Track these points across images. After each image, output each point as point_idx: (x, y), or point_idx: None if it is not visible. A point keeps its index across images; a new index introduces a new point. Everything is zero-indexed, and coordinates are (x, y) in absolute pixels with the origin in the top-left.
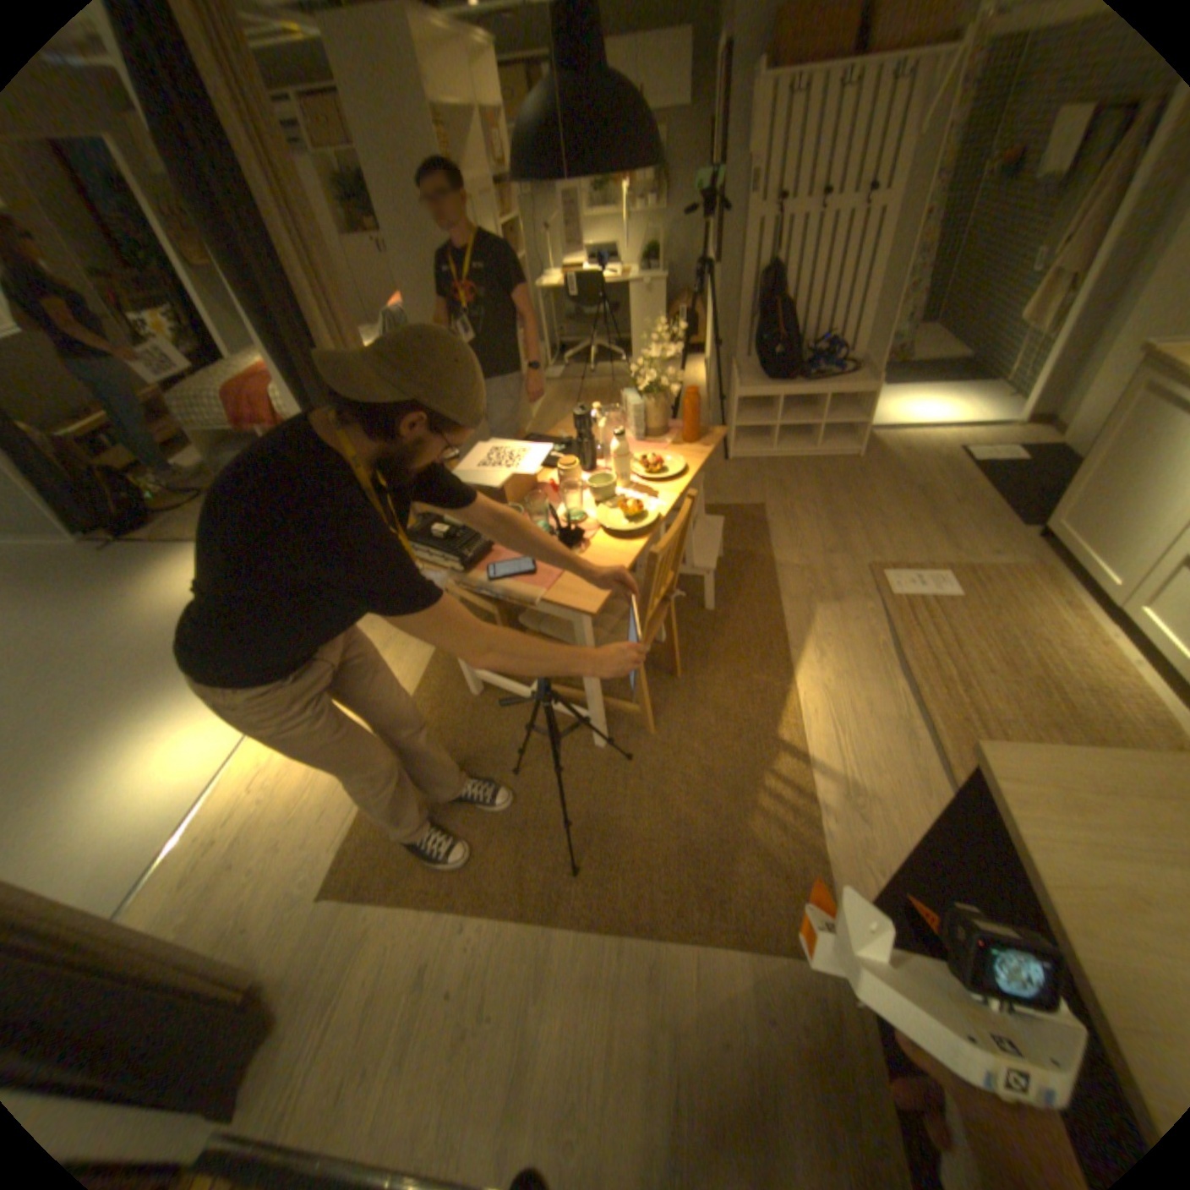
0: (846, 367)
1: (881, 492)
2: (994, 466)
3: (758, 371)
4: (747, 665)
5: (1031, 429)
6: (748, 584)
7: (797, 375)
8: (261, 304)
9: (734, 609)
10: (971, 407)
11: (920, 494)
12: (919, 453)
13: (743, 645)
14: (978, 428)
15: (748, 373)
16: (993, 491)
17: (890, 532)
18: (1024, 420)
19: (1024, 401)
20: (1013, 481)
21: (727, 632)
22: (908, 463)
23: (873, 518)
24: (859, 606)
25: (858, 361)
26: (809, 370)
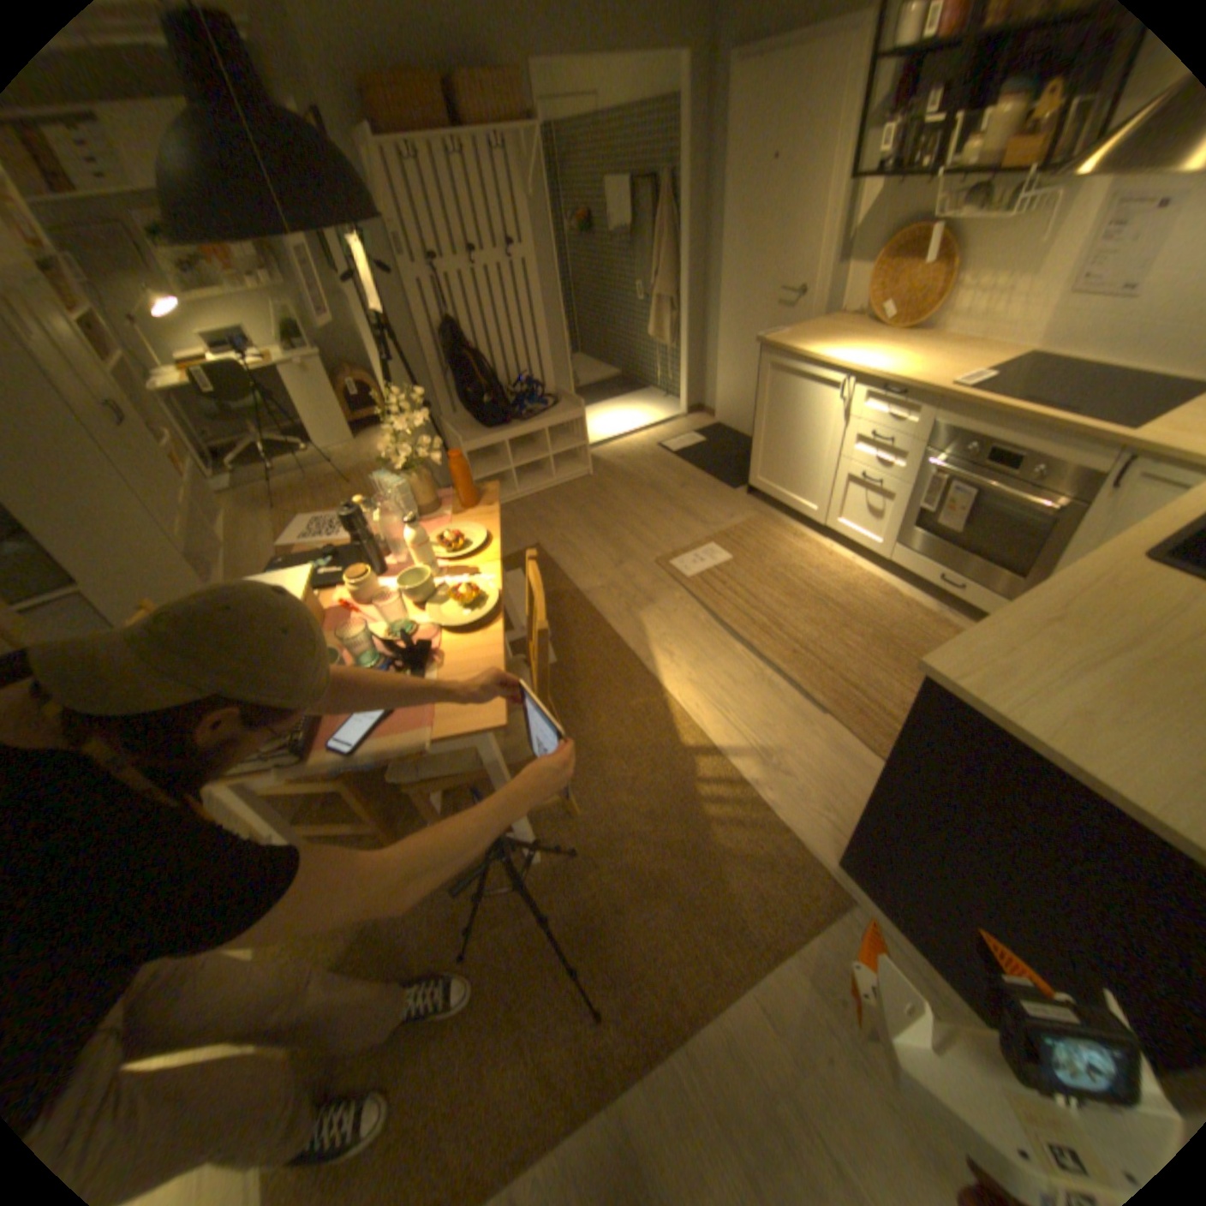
0: (546, 401)
1: (624, 498)
2: (687, 452)
3: (471, 423)
4: (617, 695)
5: (692, 418)
6: (571, 621)
7: (509, 417)
8: None
9: (574, 650)
10: (644, 412)
11: (653, 490)
12: (632, 458)
13: (602, 679)
14: (658, 426)
15: (463, 427)
16: (698, 471)
17: (652, 528)
18: (684, 413)
19: (675, 399)
20: (705, 460)
21: (581, 674)
22: (628, 469)
23: (632, 522)
24: (669, 599)
25: (553, 394)
26: (517, 411)
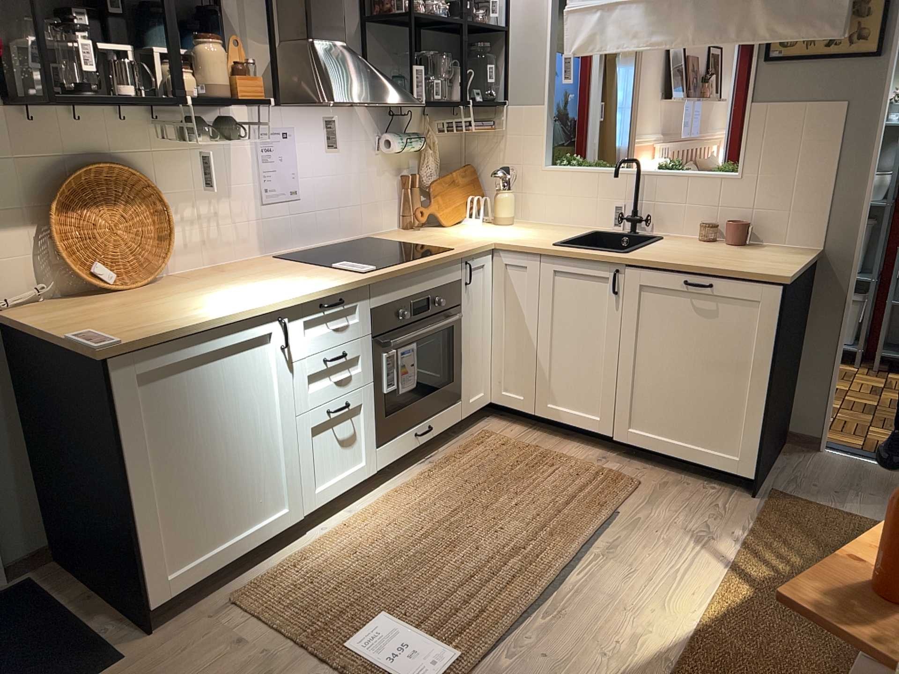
0: None
1: None
2: None
3: None
4: (756, 671)
5: None
6: None
7: None
8: None
9: None
10: None
11: None
12: None
13: None
14: None
15: None
16: None
17: None
18: None
19: None
20: None
21: None
22: None
23: None
24: (520, 671)
25: None
26: None
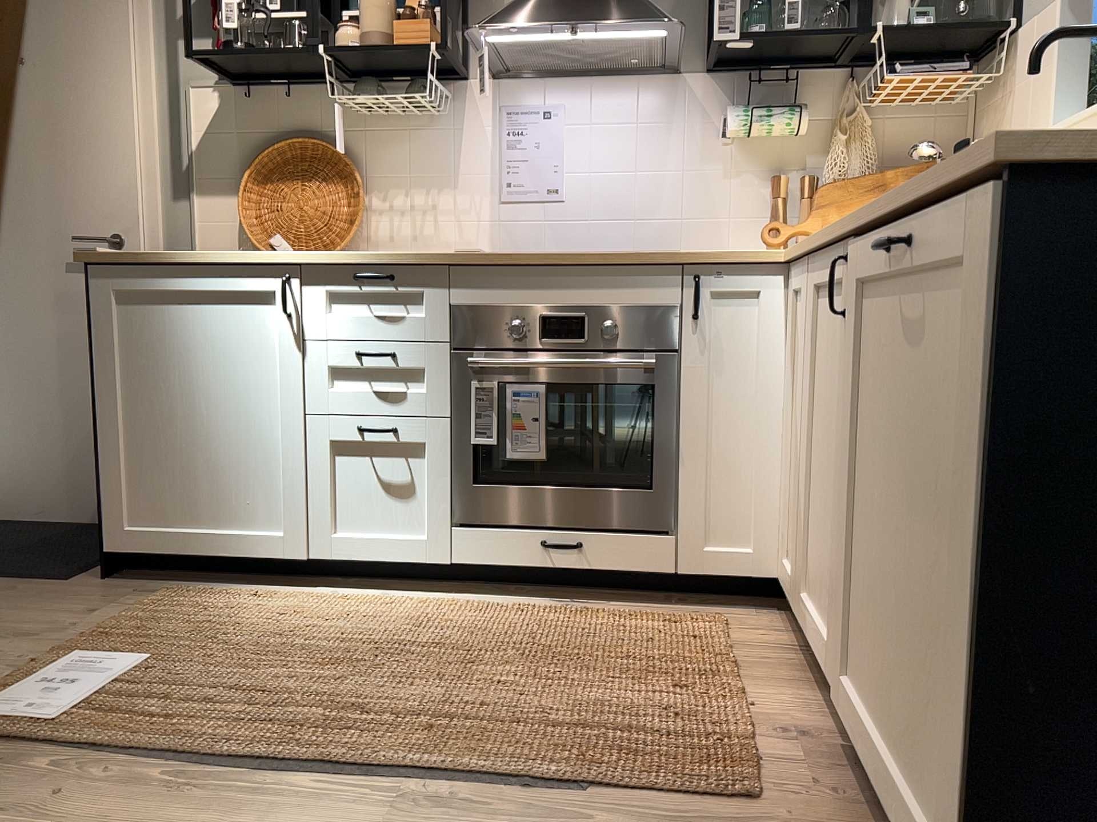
0: None
1: None
2: None
3: None
4: None
5: None
6: None
7: None
8: None
9: None
10: None
11: None
12: None
13: None
14: None
15: None
16: None
17: None
18: None
19: None
20: None
21: None
22: None
23: None
24: (22, 787)
25: None
26: None
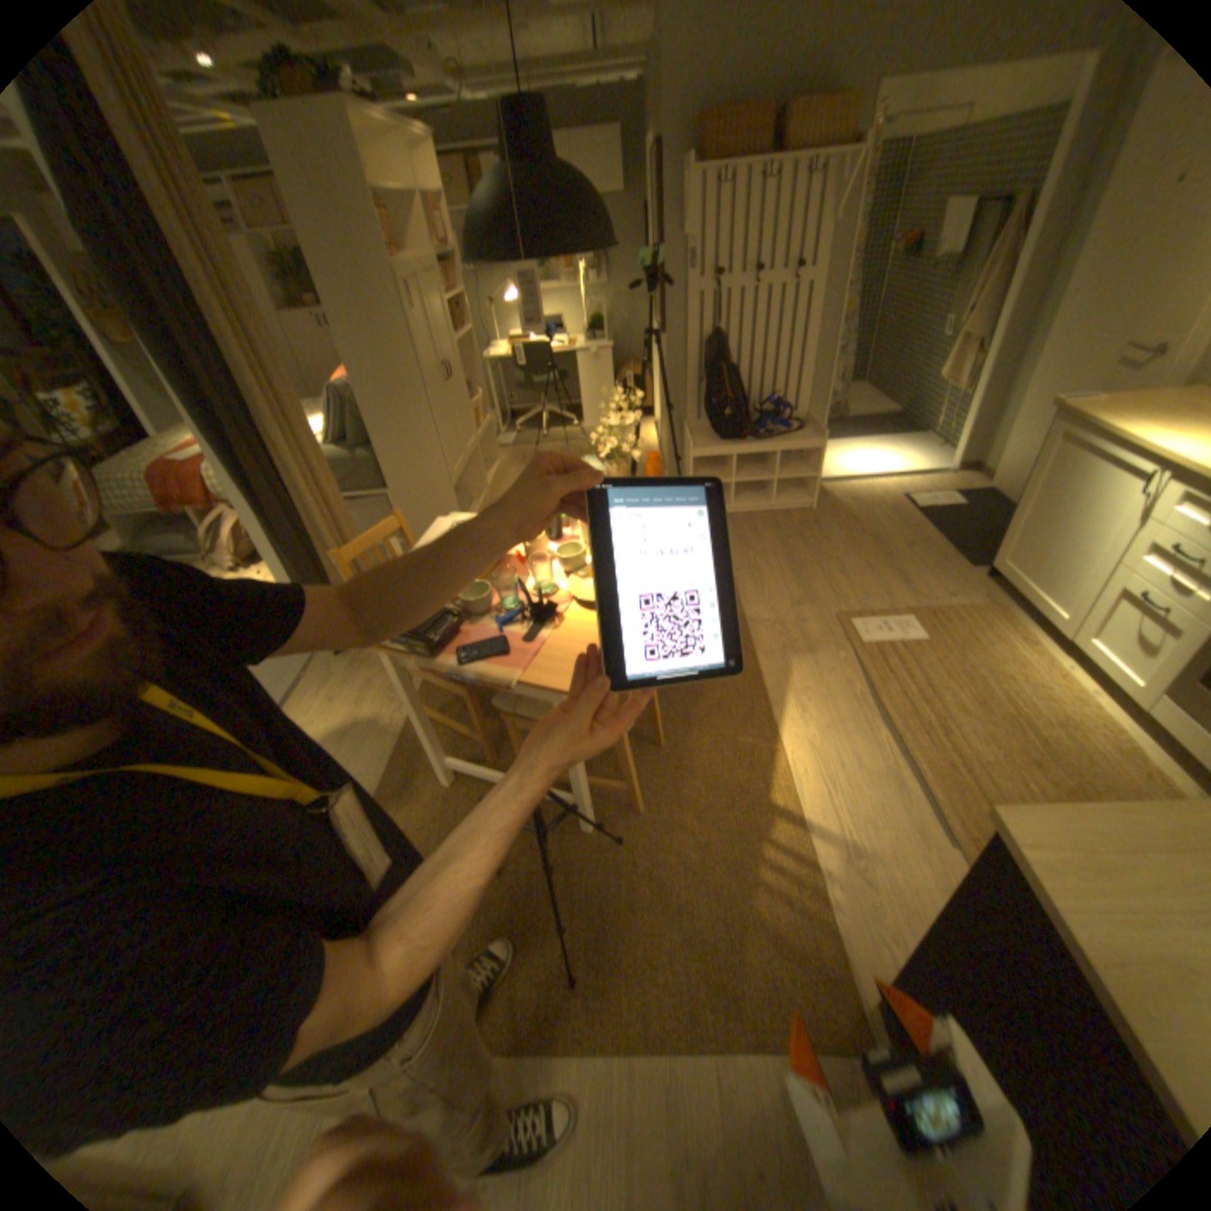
0: (791, 425)
1: (836, 541)
2: (935, 512)
3: (709, 432)
4: (730, 726)
5: (962, 475)
6: None
7: (746, 434)
8: (191, 382)
9: None
10: (906, 457)
11: (873, 541)
12: (866, 503)
13: (723, 706)
14: (915, 476)
15: (699, 434)
16: (938, 535)
17: (851, 580)
18: (955, 468)
19: (952, 450)
20: (954, 525)
21: (706, 693)
22: (857, 512)
23: (833, 568)
24: (831, 657)
25: (801, 419)
26: (757, 429)
